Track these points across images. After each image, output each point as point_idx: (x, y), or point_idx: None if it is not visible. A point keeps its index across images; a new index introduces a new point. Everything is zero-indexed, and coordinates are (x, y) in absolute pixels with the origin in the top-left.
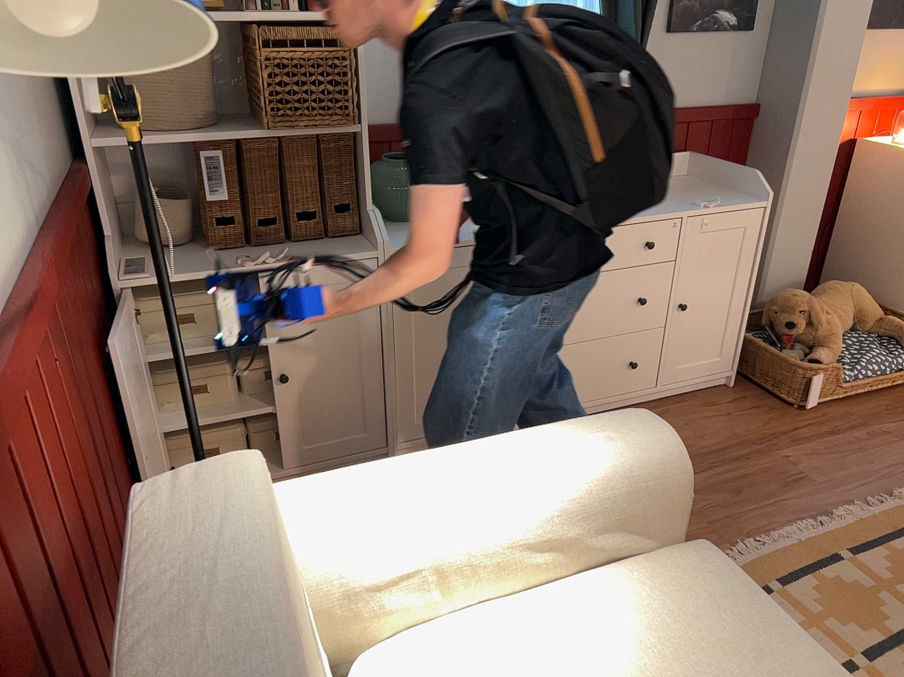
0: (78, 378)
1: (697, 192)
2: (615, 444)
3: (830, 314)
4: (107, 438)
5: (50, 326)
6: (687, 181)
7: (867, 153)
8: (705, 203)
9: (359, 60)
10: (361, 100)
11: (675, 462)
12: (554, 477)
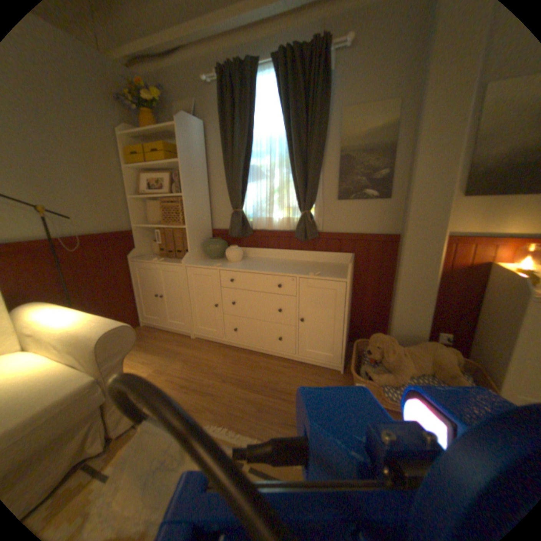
0: (70, 271)
1: (330, 270)
2: (92, 327)
3: (408, 358)
4: (89, 290)
5: (51, 255)
6: (342, 266)
7: (496, 273)
8: (312, 273)
9: (185, 206)
10: (186, 218)
11: (98, 342)
12: (69, 327)
